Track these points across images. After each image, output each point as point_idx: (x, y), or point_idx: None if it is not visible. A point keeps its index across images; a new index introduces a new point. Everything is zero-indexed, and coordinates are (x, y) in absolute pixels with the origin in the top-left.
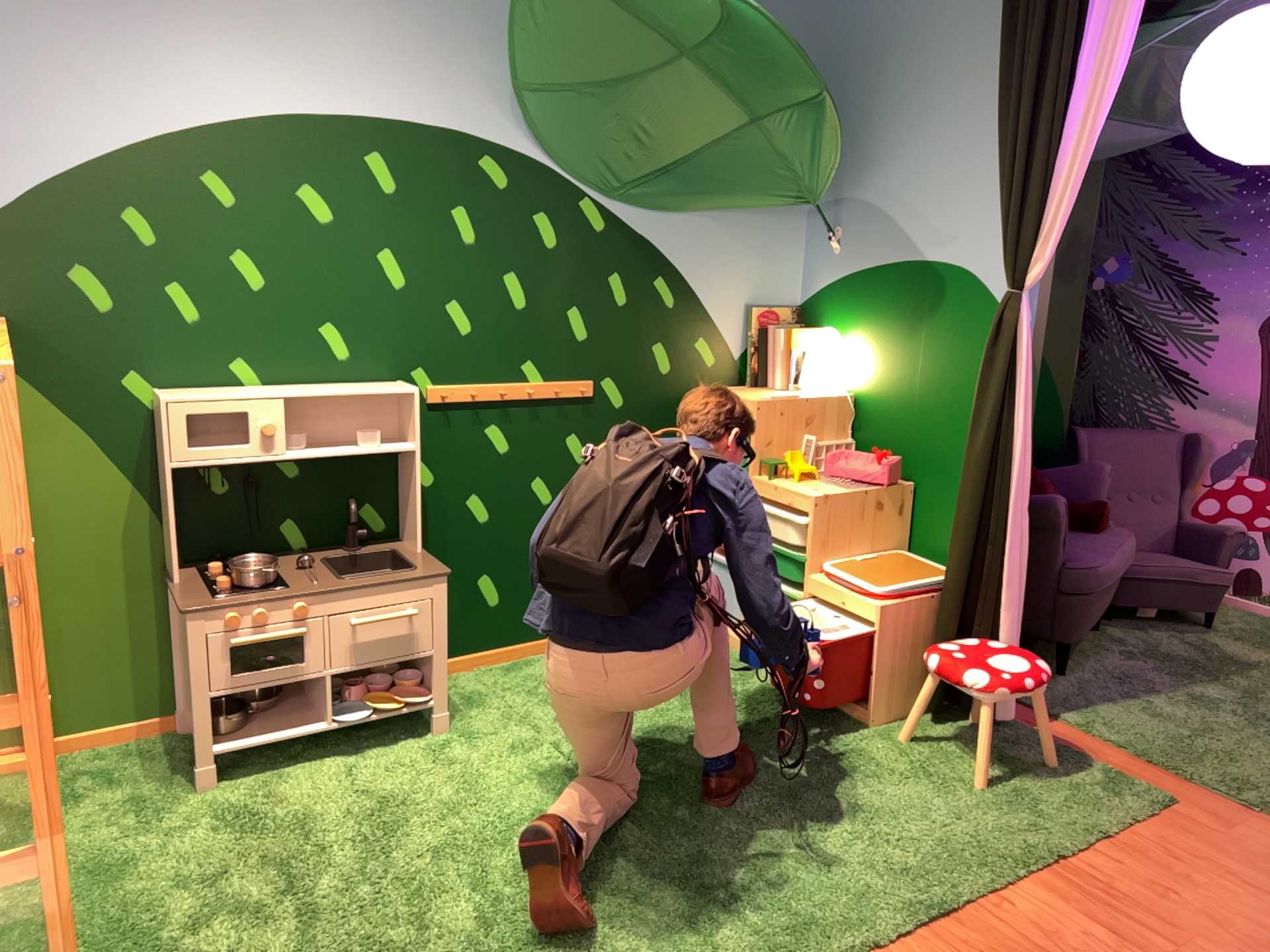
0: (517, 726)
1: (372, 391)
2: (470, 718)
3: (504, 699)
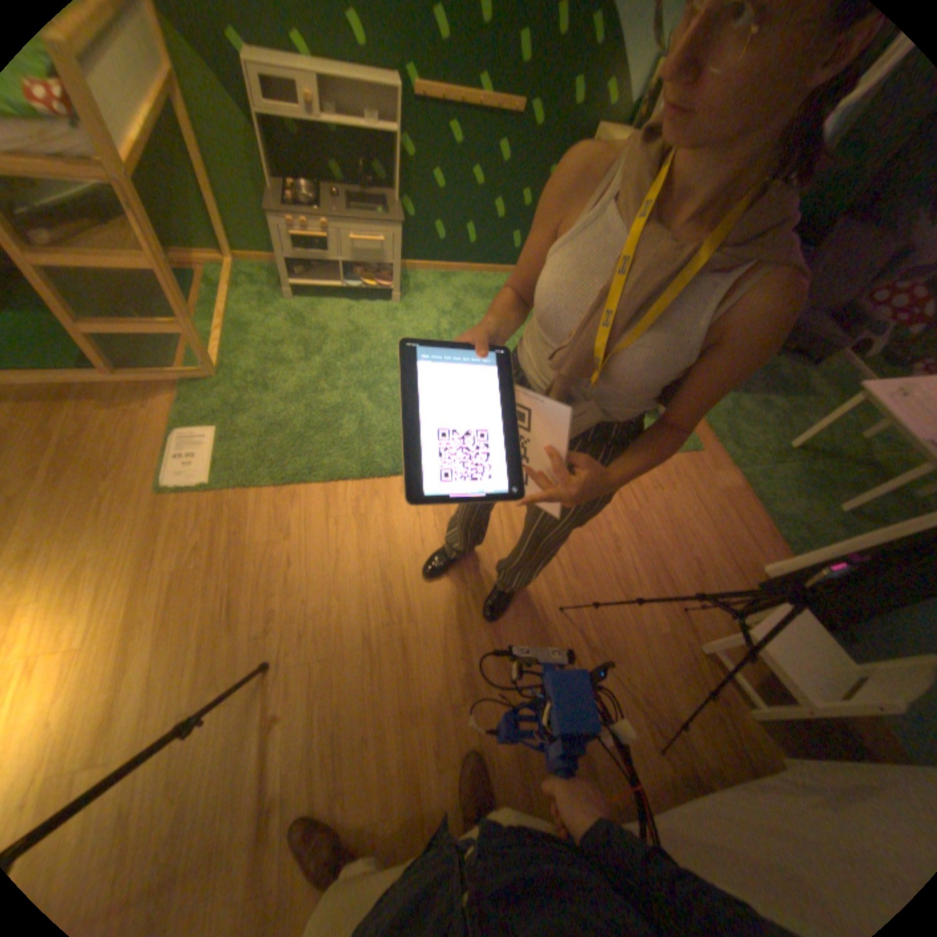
0: (428, 313)
1: (370, 80)
2: (409, 302)
3: (430, 296)
